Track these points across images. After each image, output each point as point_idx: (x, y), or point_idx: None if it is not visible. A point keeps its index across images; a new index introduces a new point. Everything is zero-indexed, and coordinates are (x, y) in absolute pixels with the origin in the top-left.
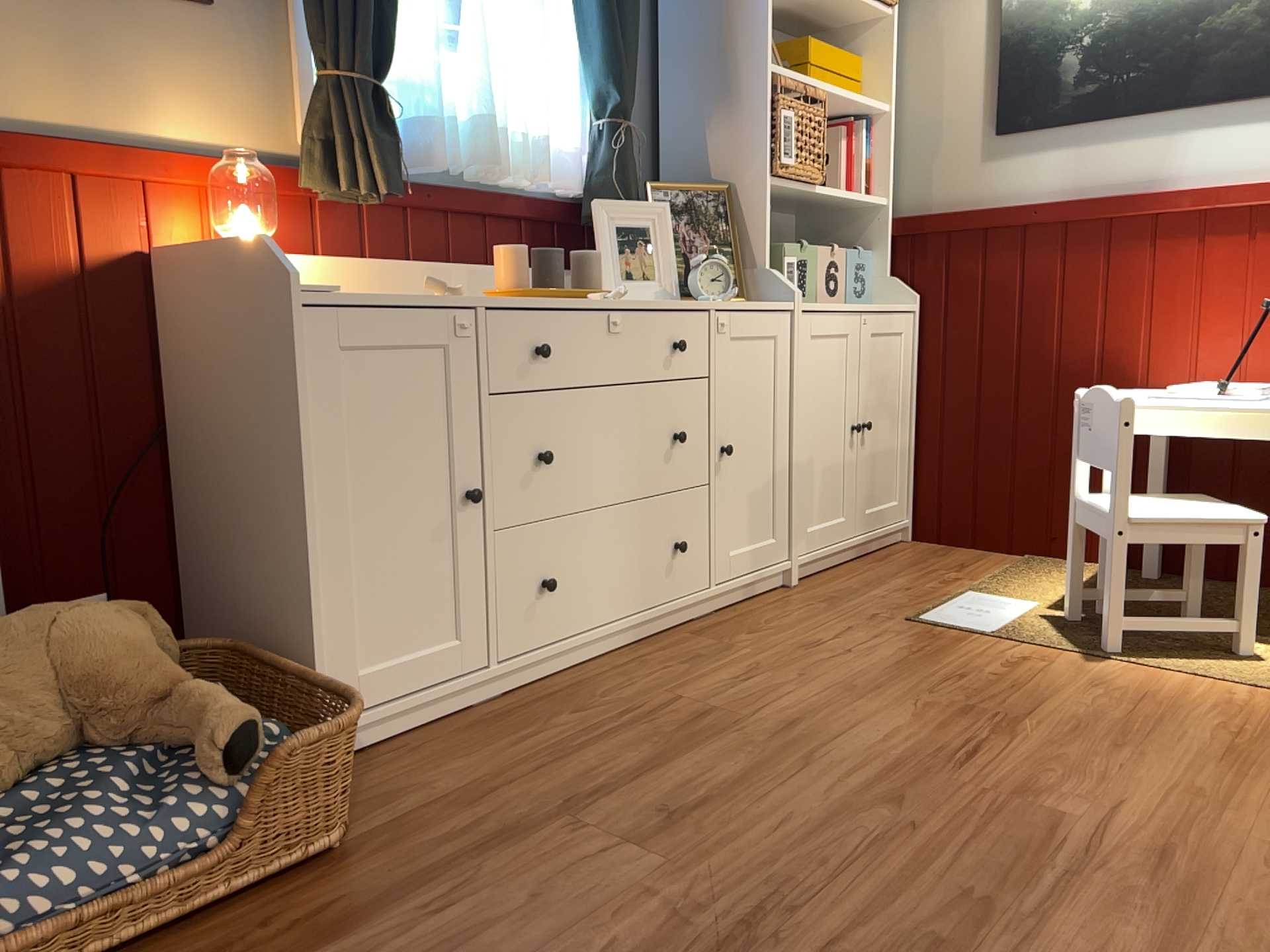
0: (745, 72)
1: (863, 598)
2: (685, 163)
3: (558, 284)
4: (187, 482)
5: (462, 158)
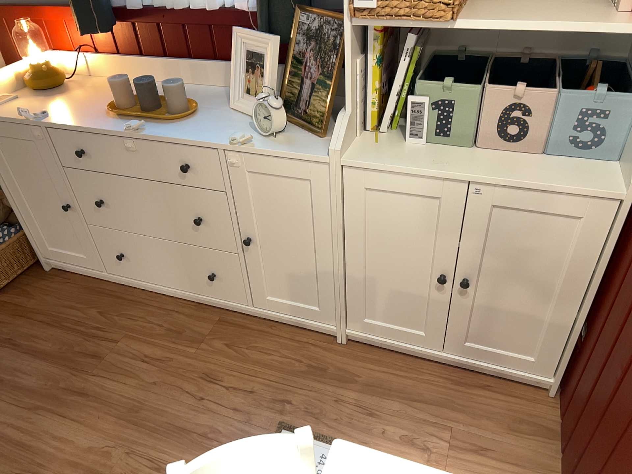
0: None
1: (330, 386)
2: None
3: (150, 106)
4: None
5: None
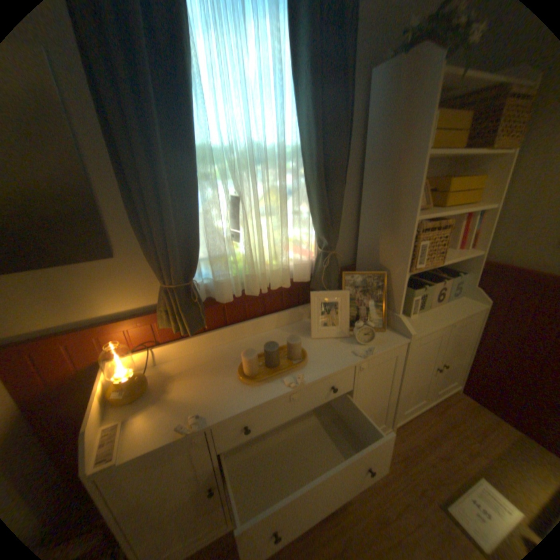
0: (403, 218)
1: (423, 464)
2: (368, 250)
3: (276, 361)
4: None
5: (245, 285)
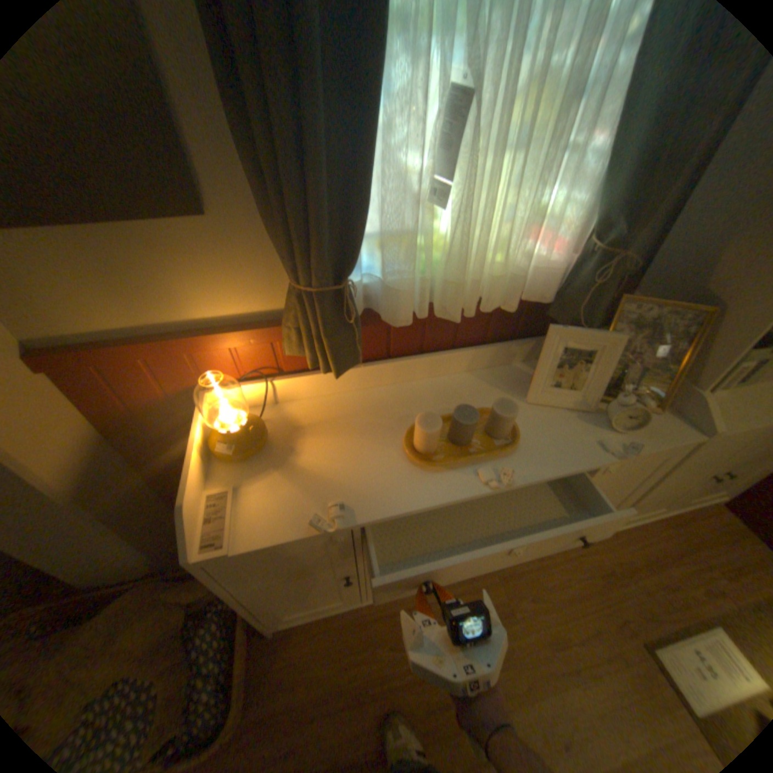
0: None
1: (633, 588)
2: (690, 253)
3: (468, 437)
4: None
5: (437, 298)
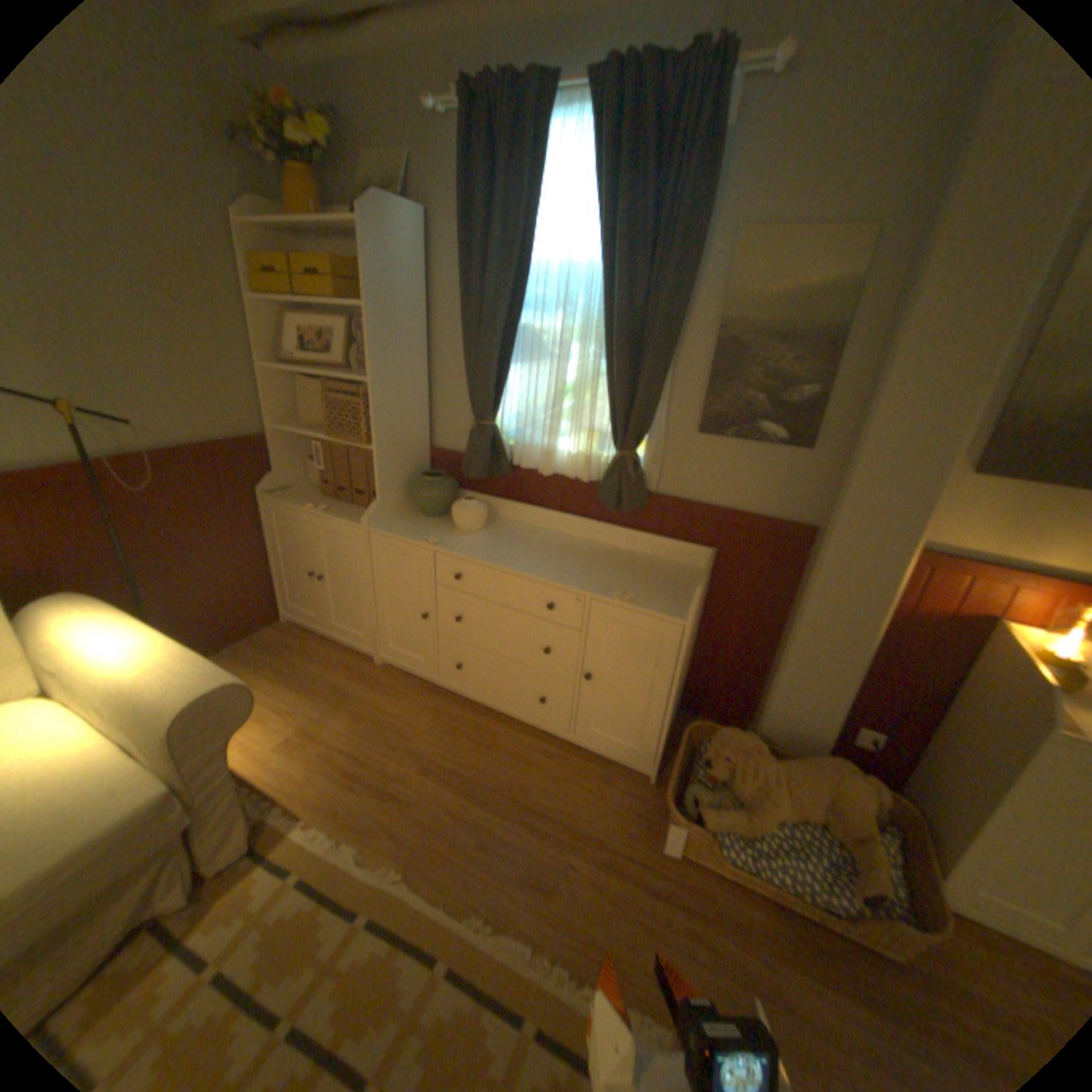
0: None
1: None
2: None
3: None
4: (952, 725)
5: None
